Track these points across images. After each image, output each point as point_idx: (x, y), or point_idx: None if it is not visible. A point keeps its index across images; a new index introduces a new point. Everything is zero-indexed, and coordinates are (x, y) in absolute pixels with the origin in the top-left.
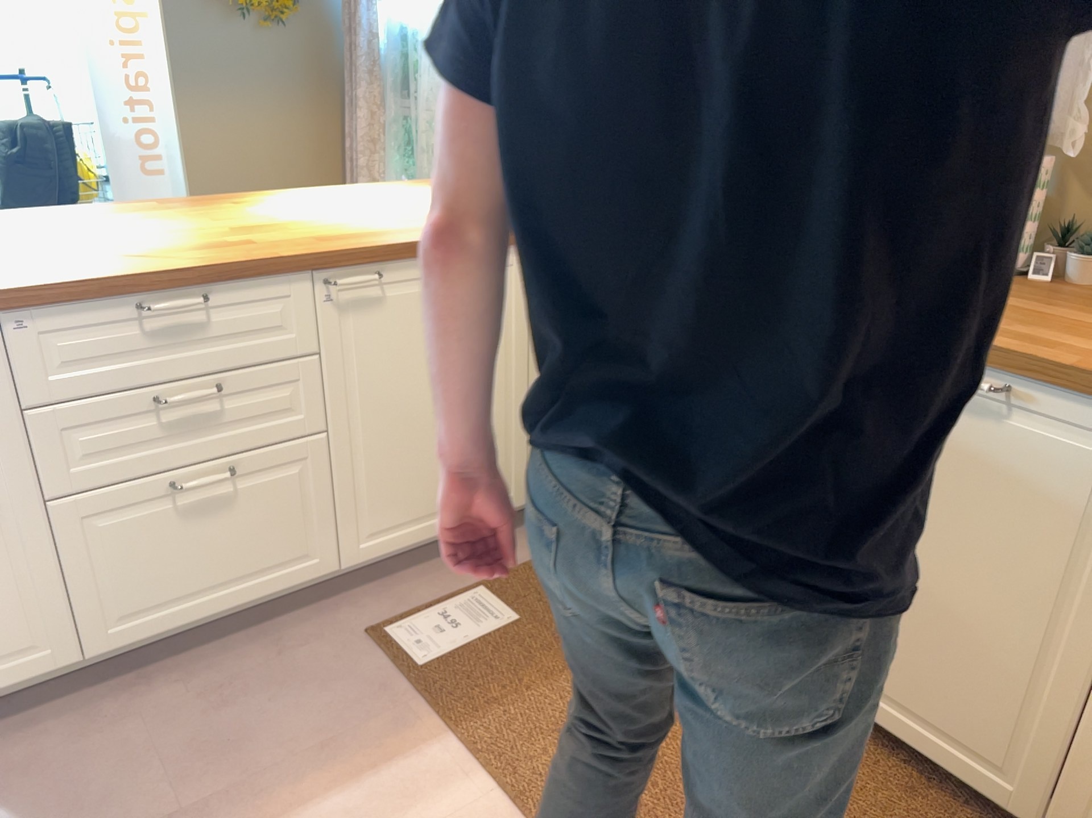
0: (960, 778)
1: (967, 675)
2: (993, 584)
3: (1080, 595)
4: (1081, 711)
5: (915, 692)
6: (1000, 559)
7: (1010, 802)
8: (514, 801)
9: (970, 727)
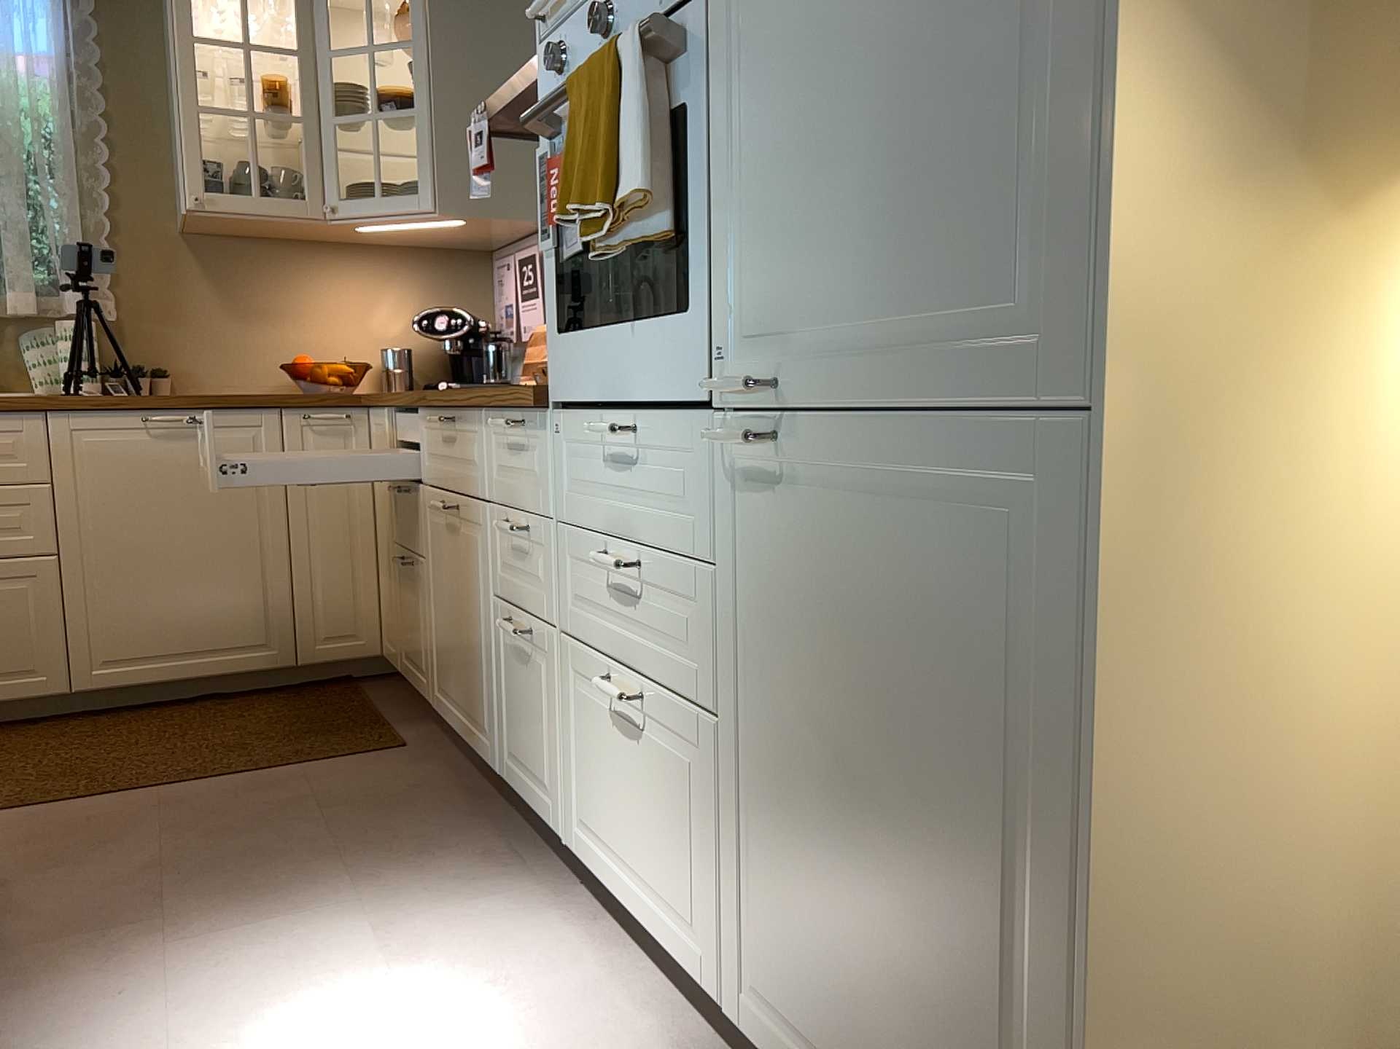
0: (245, 671)
1: (228, 600)
2: (223, 533)
3: (267, 514)
4: (289, 577)
5: (200, 636)
6: (222, 517)
7: (276, 659)
8: (20, 809)
9: (239, 631)
